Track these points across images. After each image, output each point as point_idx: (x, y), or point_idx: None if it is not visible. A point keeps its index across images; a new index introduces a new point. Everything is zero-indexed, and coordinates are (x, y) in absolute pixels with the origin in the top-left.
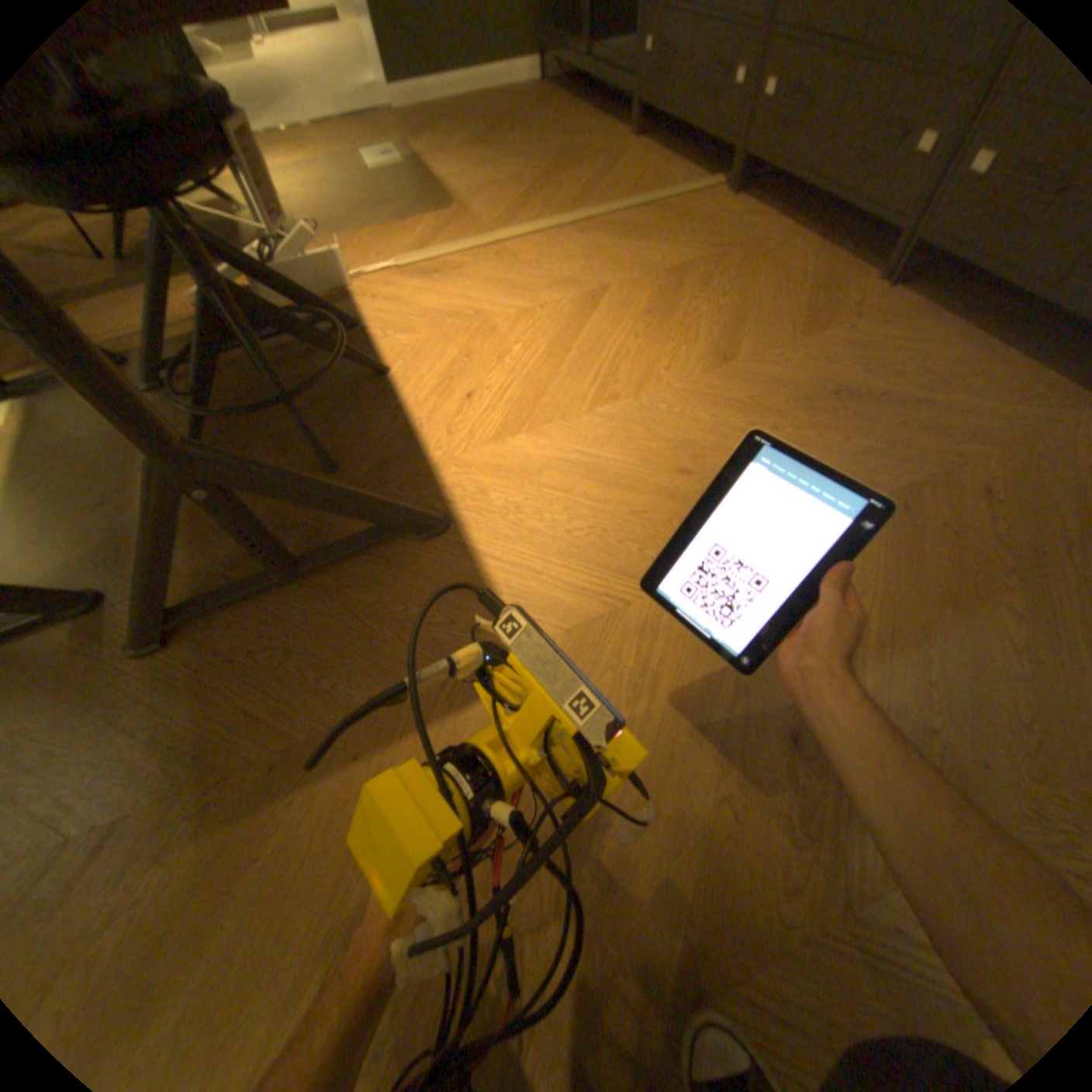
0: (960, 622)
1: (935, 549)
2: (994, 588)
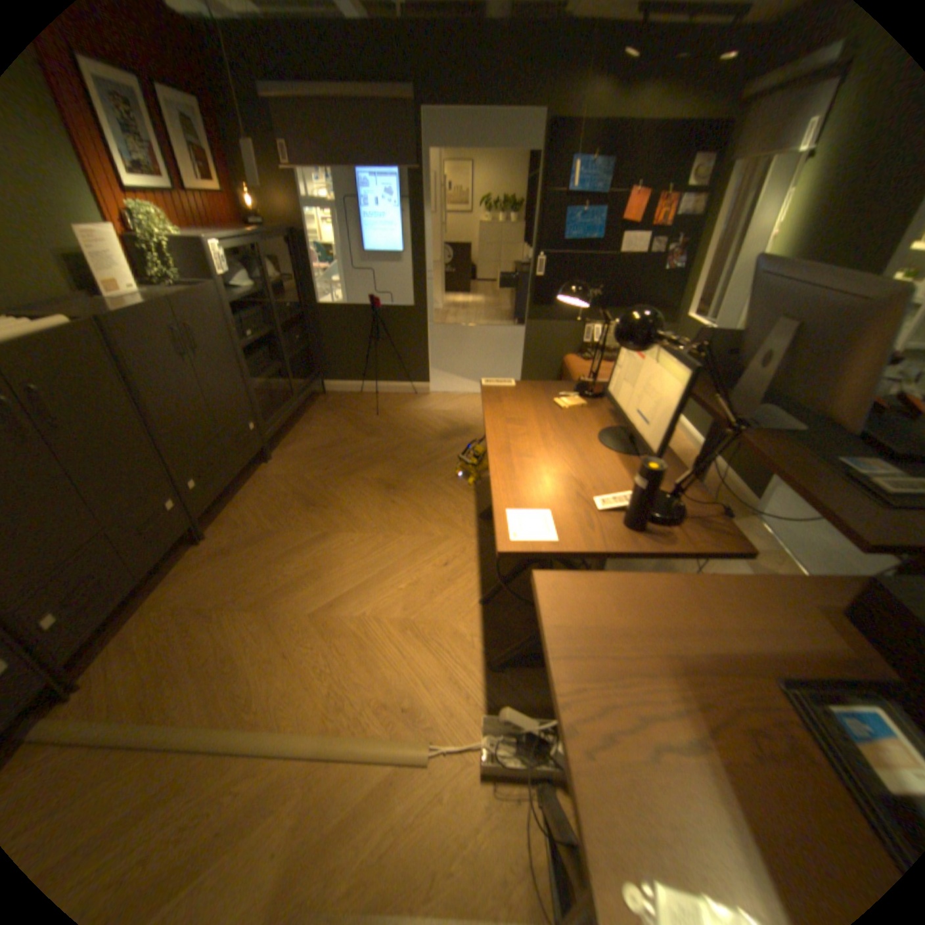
0: (374, 456)
1: (358, 466)
2: (359, 457)
